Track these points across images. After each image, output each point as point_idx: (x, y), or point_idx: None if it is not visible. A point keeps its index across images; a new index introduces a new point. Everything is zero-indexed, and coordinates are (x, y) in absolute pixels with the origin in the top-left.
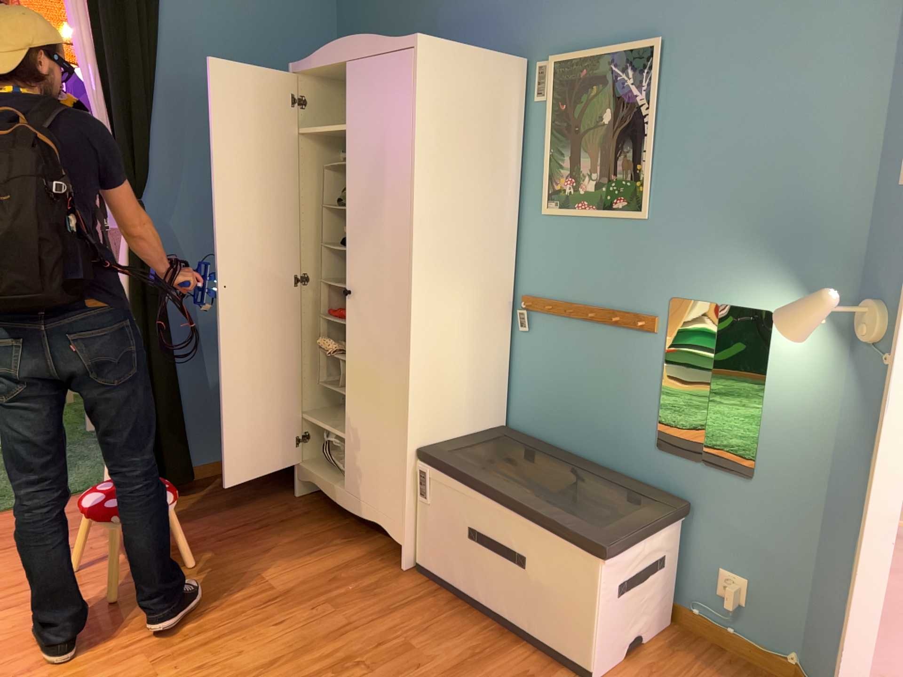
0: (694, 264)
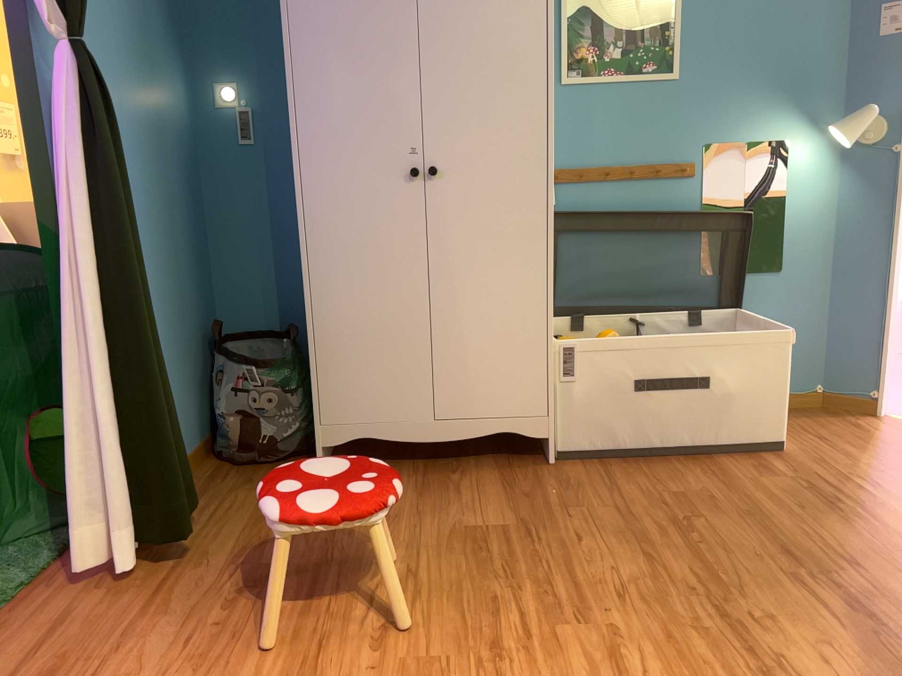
0: (722, 113)
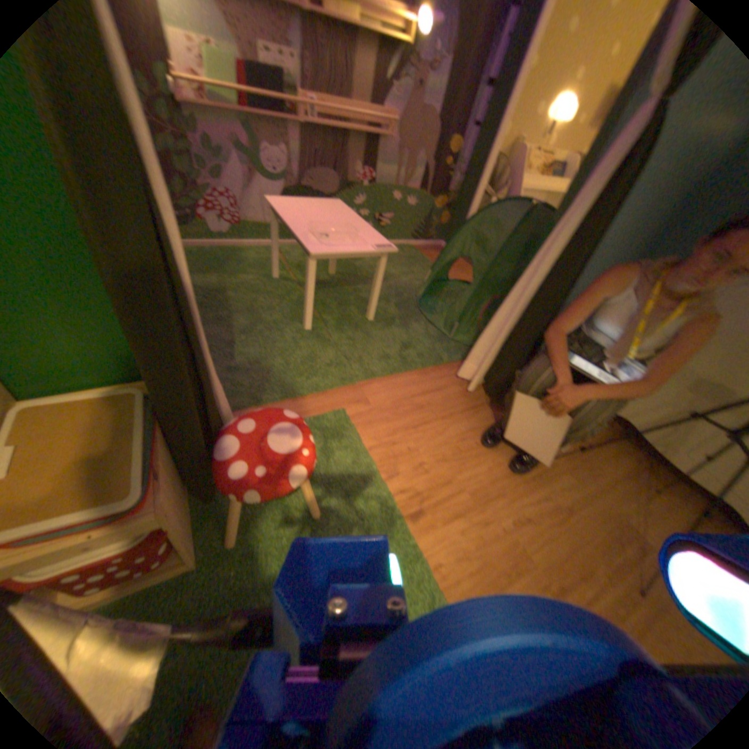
0: None
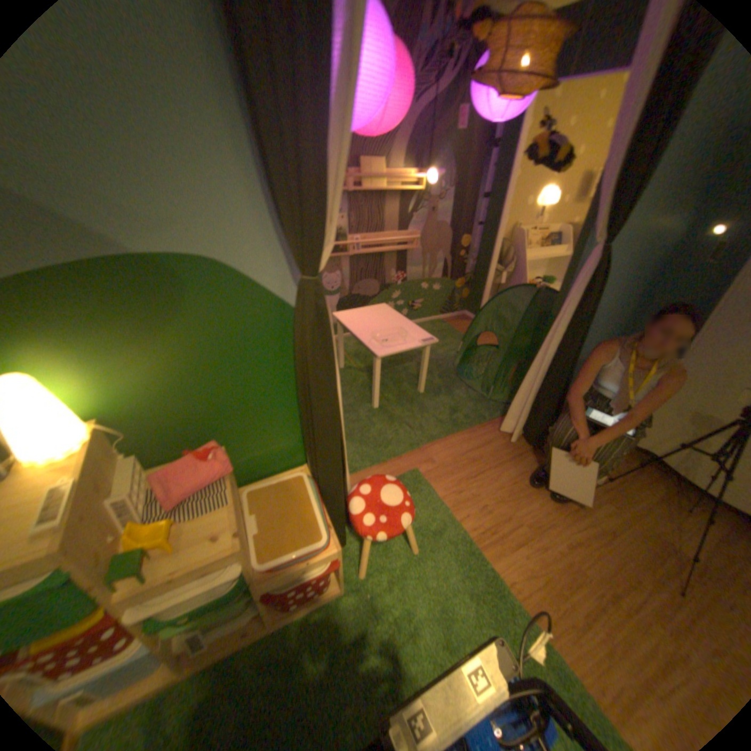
0: None
